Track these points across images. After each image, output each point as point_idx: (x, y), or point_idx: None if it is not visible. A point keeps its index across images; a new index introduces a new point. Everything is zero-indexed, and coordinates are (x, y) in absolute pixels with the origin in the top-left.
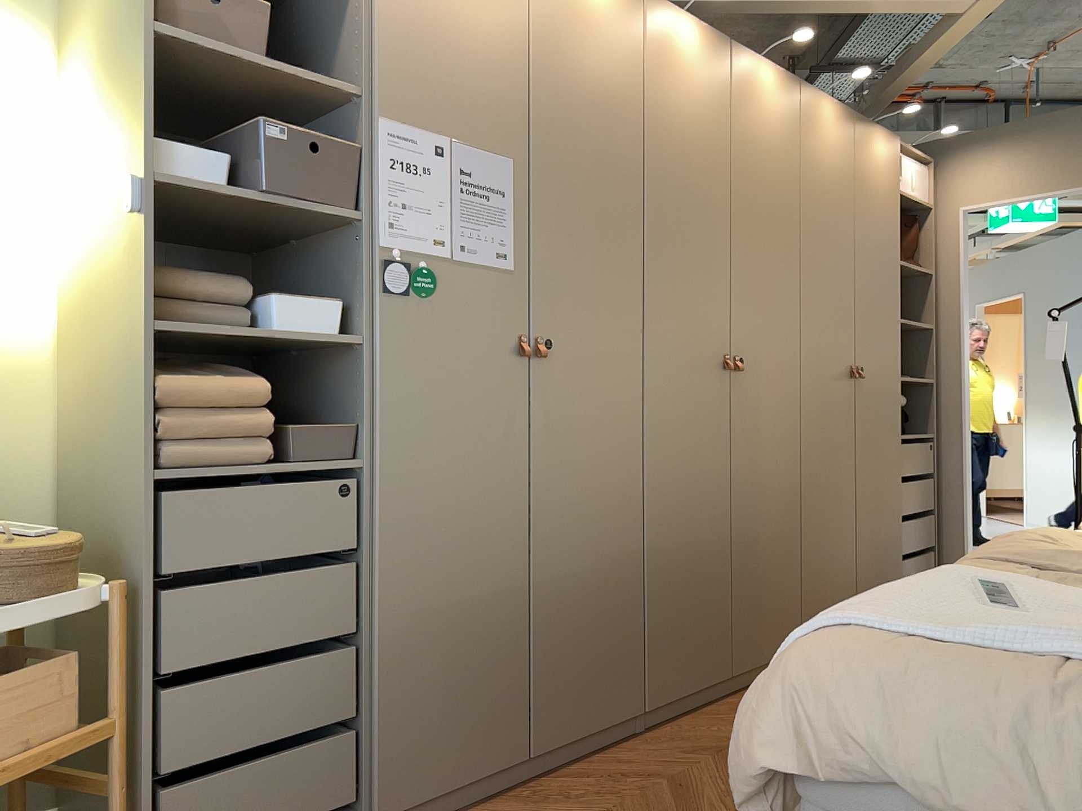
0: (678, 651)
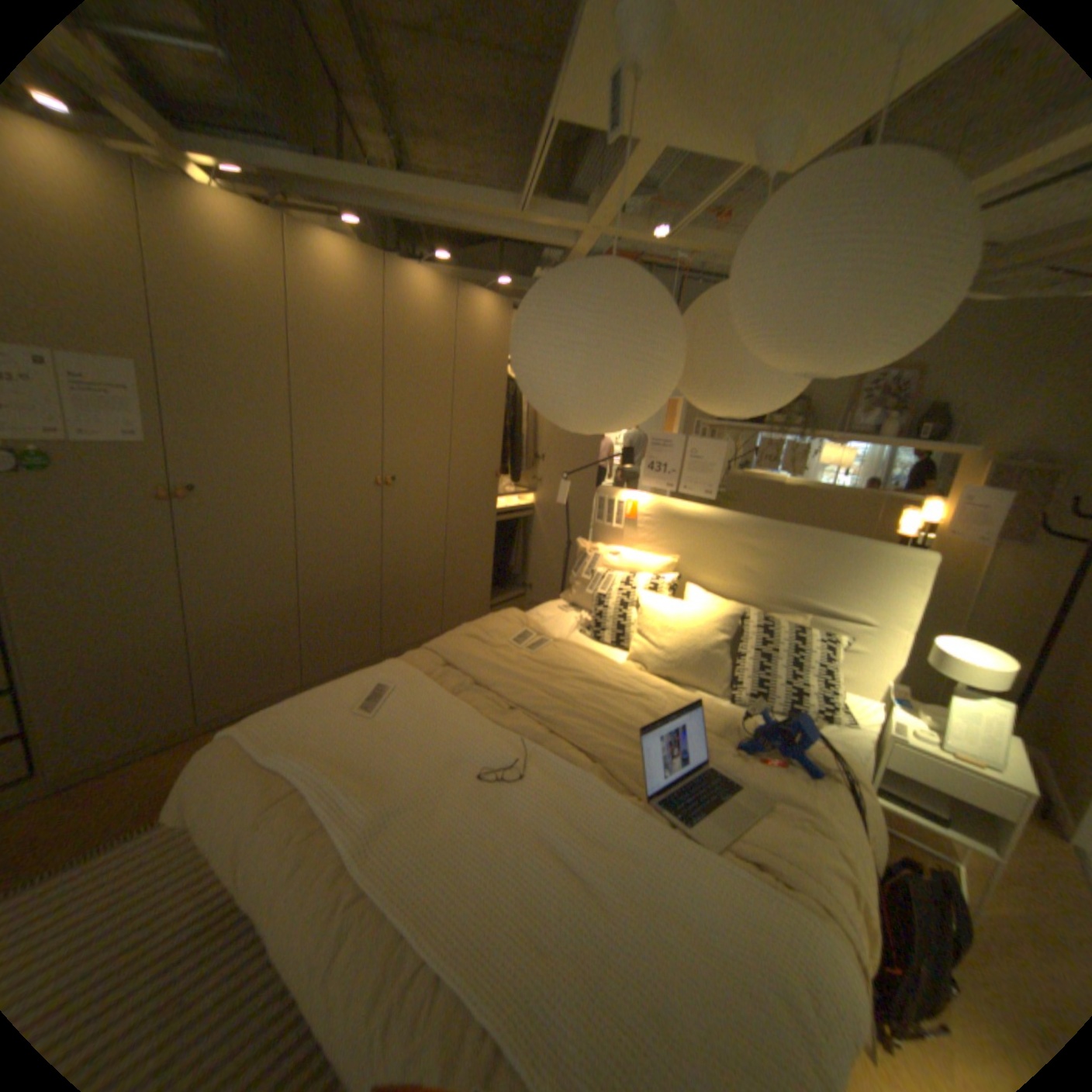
0: (330, 652)
